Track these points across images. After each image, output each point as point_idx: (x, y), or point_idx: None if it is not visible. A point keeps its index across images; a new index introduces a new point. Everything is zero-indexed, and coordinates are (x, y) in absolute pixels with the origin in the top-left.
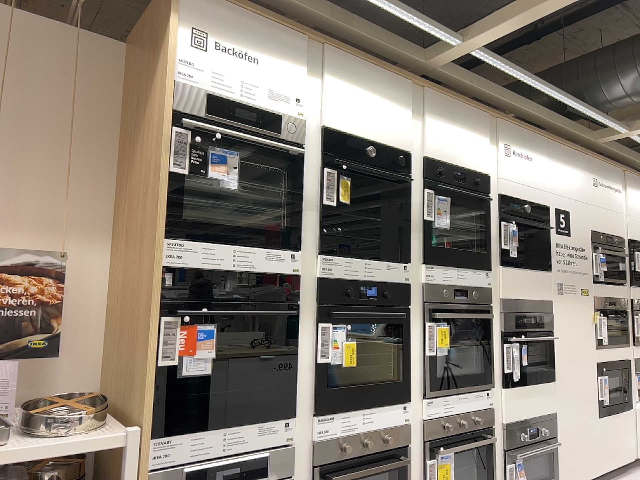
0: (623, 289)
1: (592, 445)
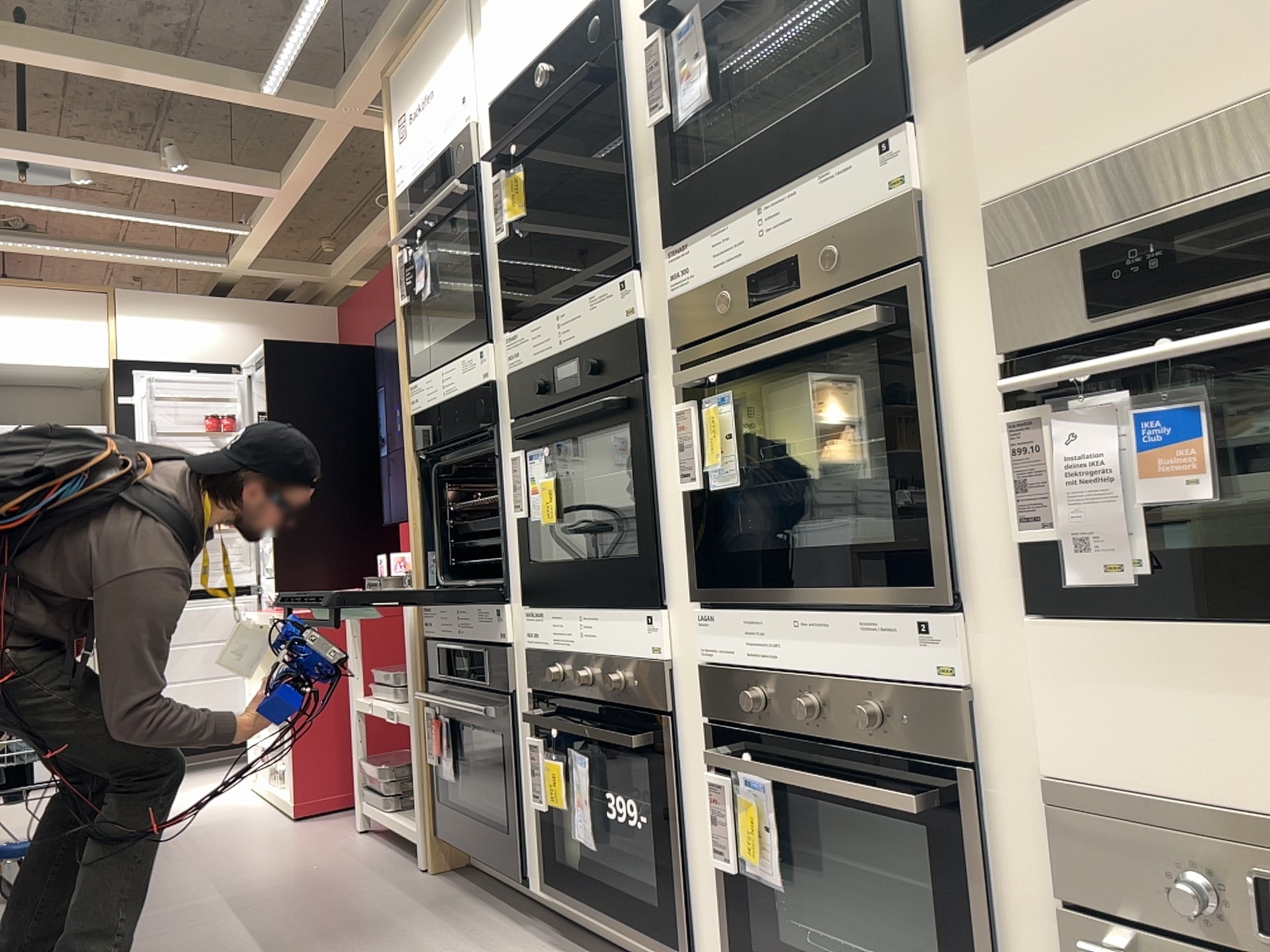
0: None
1: None
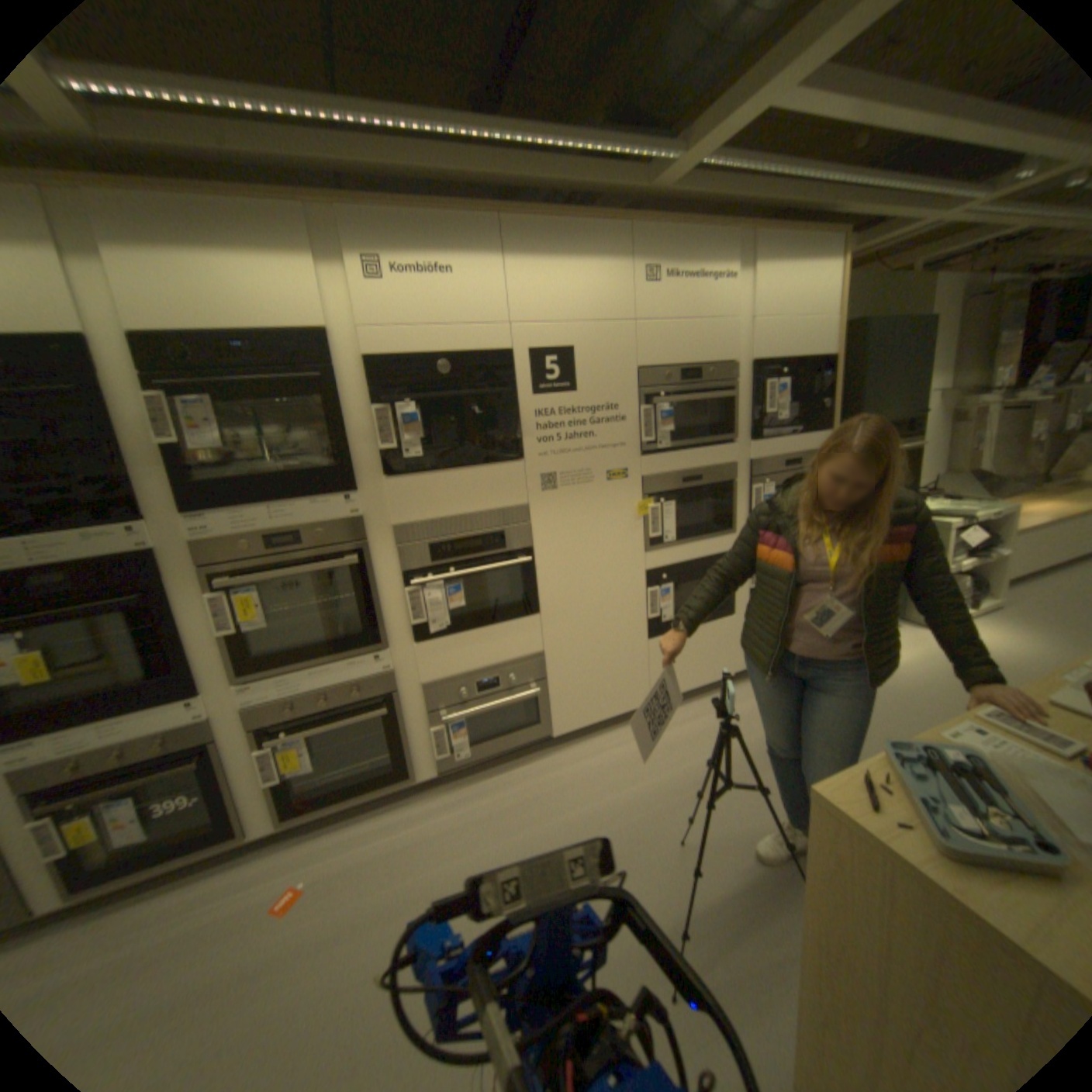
0: (730, 450)
1: (630, 677)
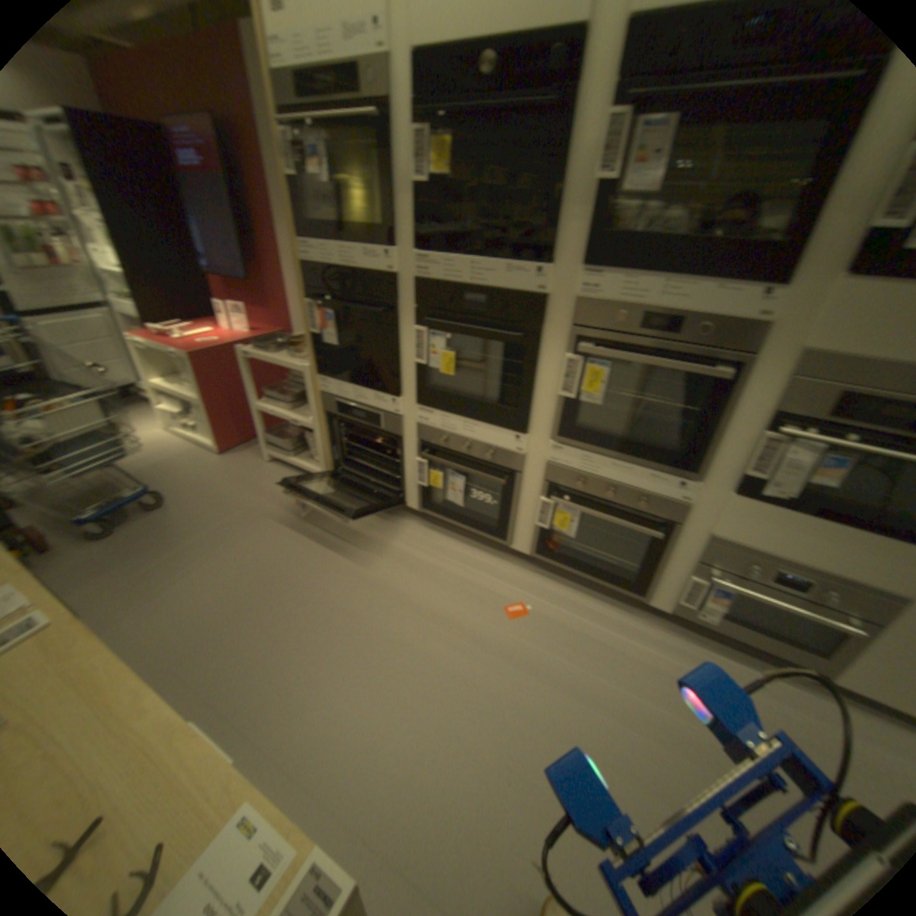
0: None
1: None
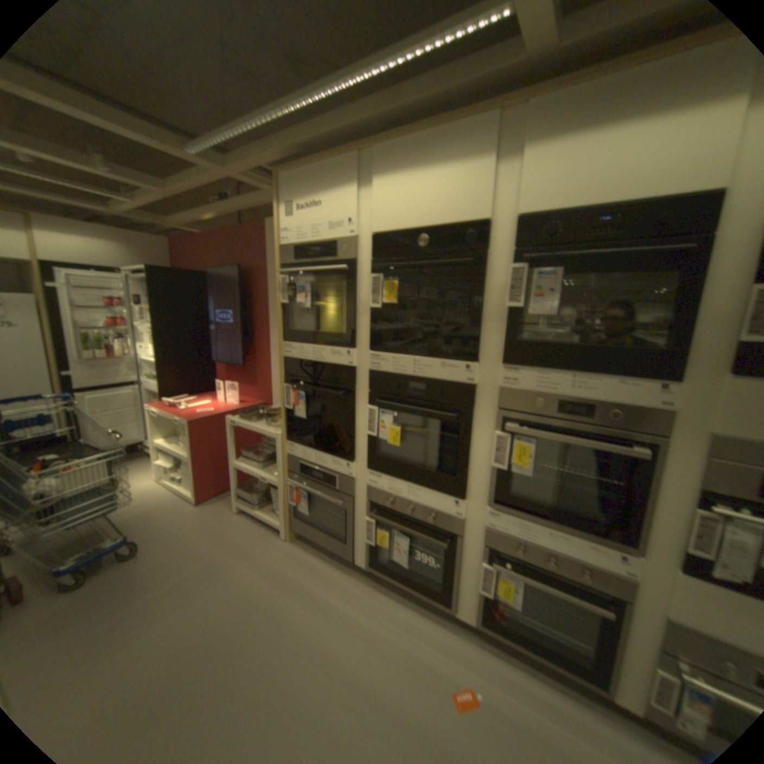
0: None
1: None
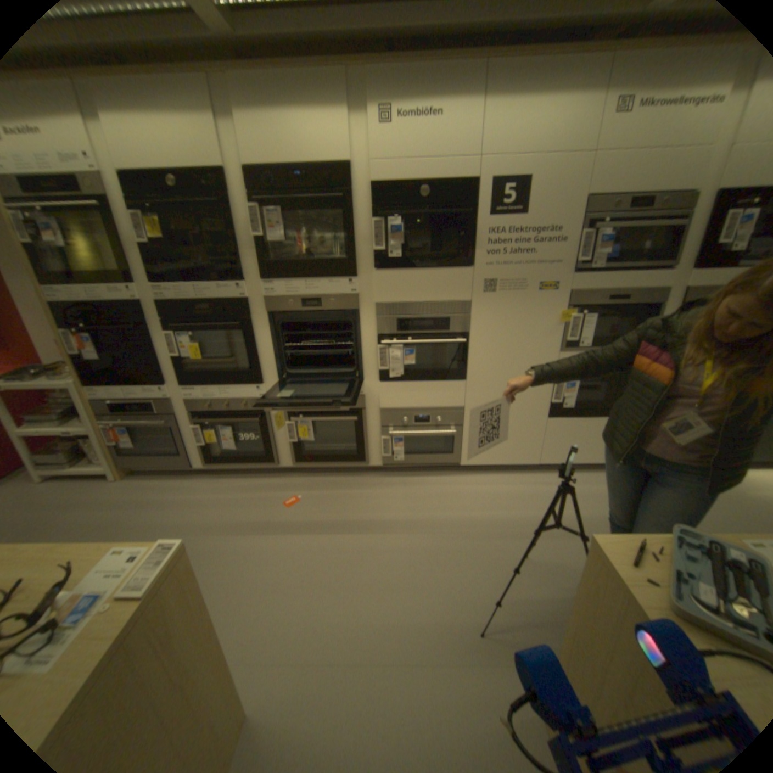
0: (667, 275)
1: (527, 441)
